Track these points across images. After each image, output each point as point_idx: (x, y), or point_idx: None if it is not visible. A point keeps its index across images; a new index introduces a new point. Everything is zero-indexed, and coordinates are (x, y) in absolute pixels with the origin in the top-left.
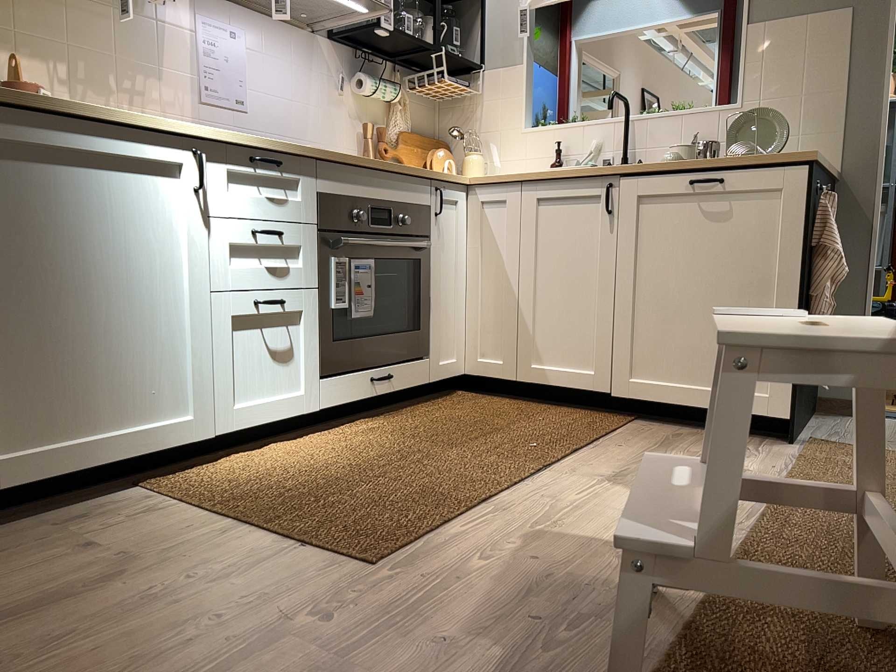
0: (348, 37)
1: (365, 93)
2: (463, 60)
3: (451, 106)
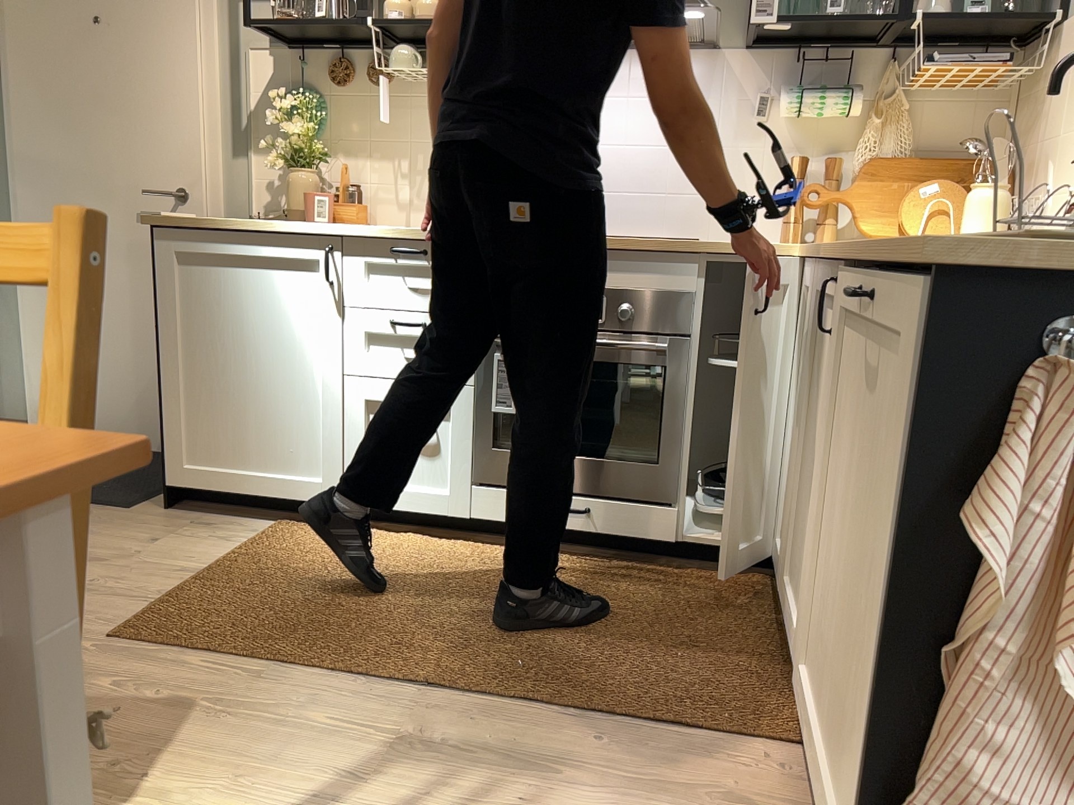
0: (763, 38)
1: (780, 115)
2: (984, 18)
3: (1025, 94)
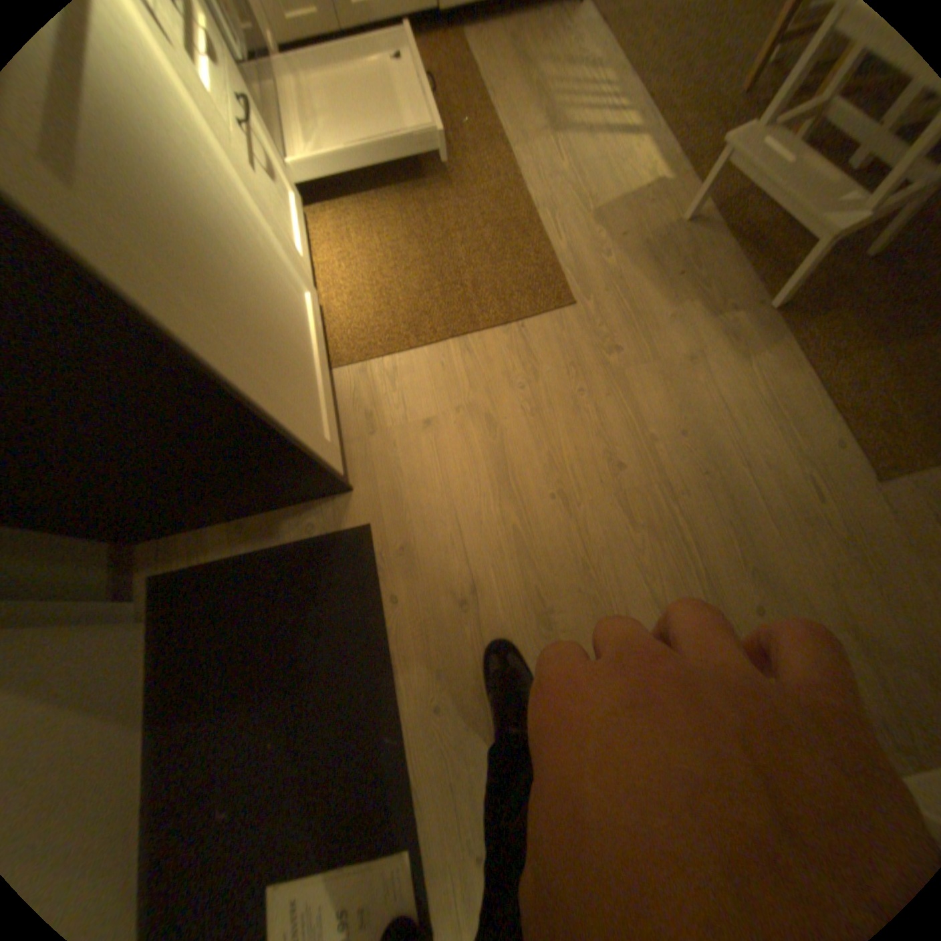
0: None
1: None
2: None
3: None
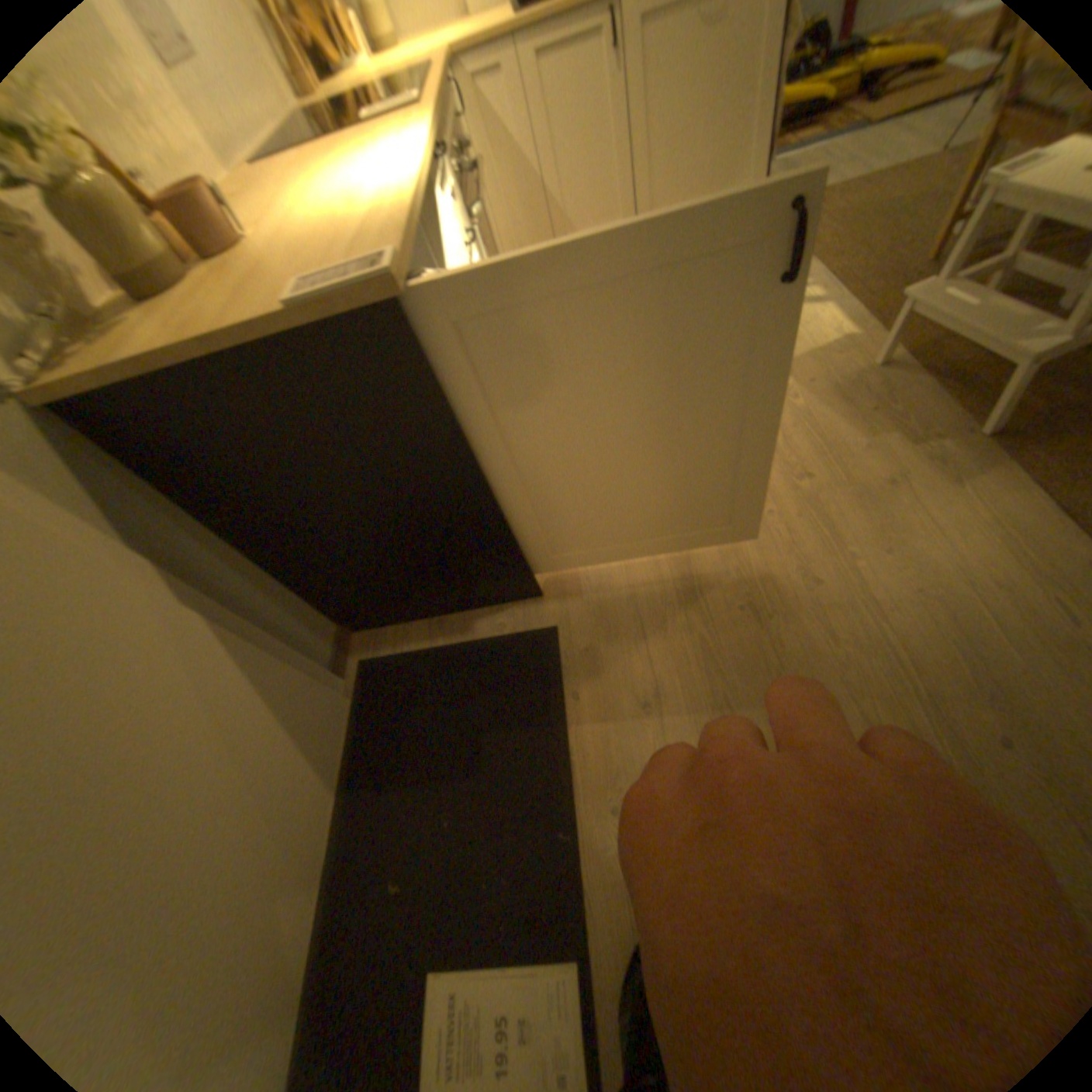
0: None
1: None
2: None
3: None
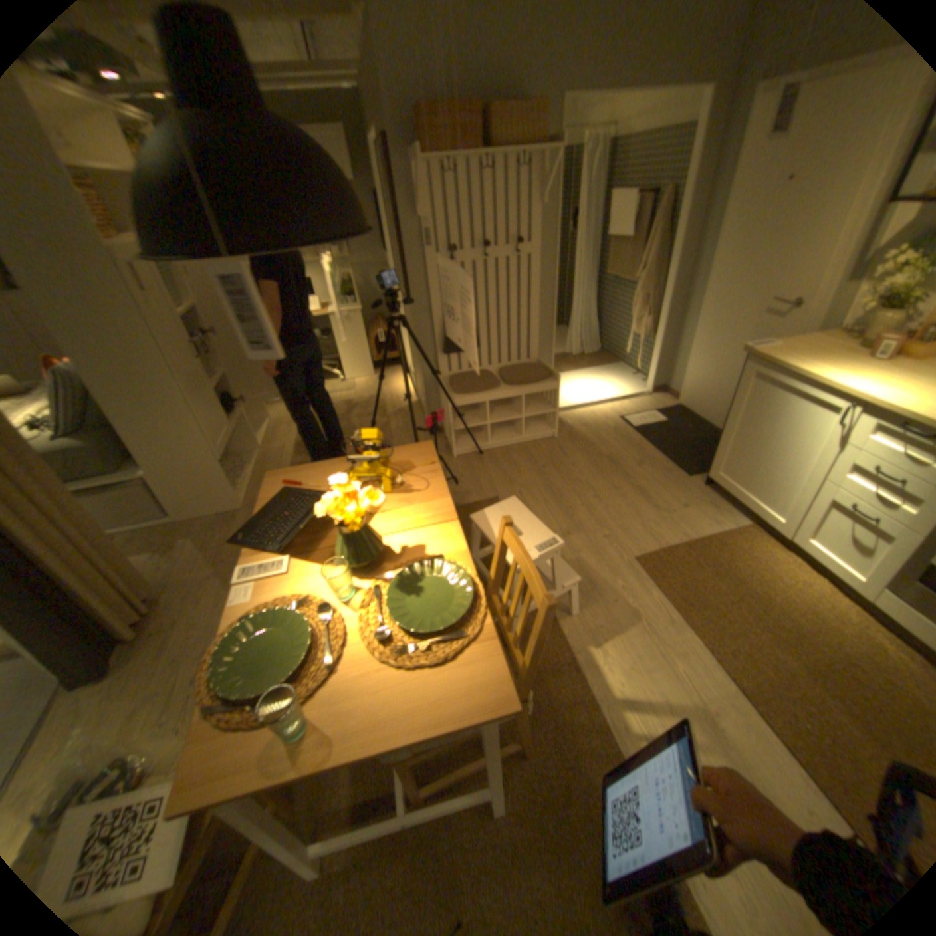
0: None
1: None
2: None
3: None
